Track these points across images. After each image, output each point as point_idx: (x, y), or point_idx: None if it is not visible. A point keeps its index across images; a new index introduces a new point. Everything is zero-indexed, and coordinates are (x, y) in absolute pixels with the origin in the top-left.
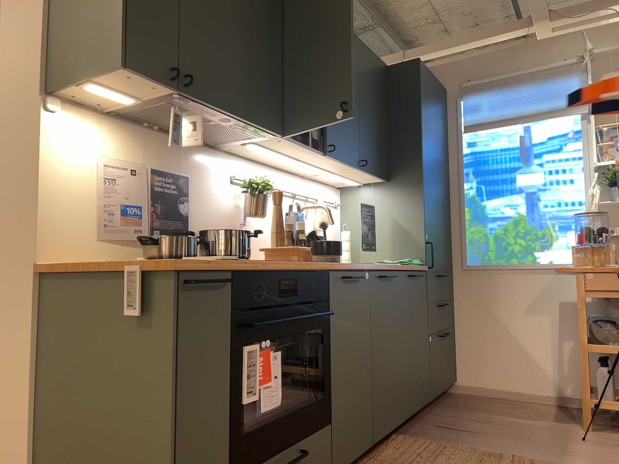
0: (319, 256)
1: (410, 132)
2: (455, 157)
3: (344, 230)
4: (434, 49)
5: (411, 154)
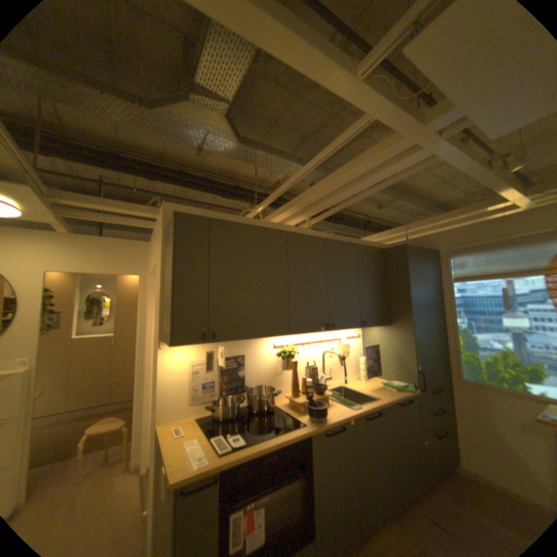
0: (310, 418)
1: (402, 294)
2: (449, 298)
3: (361, 356)
4: (428, 222)
5: (404, 309)
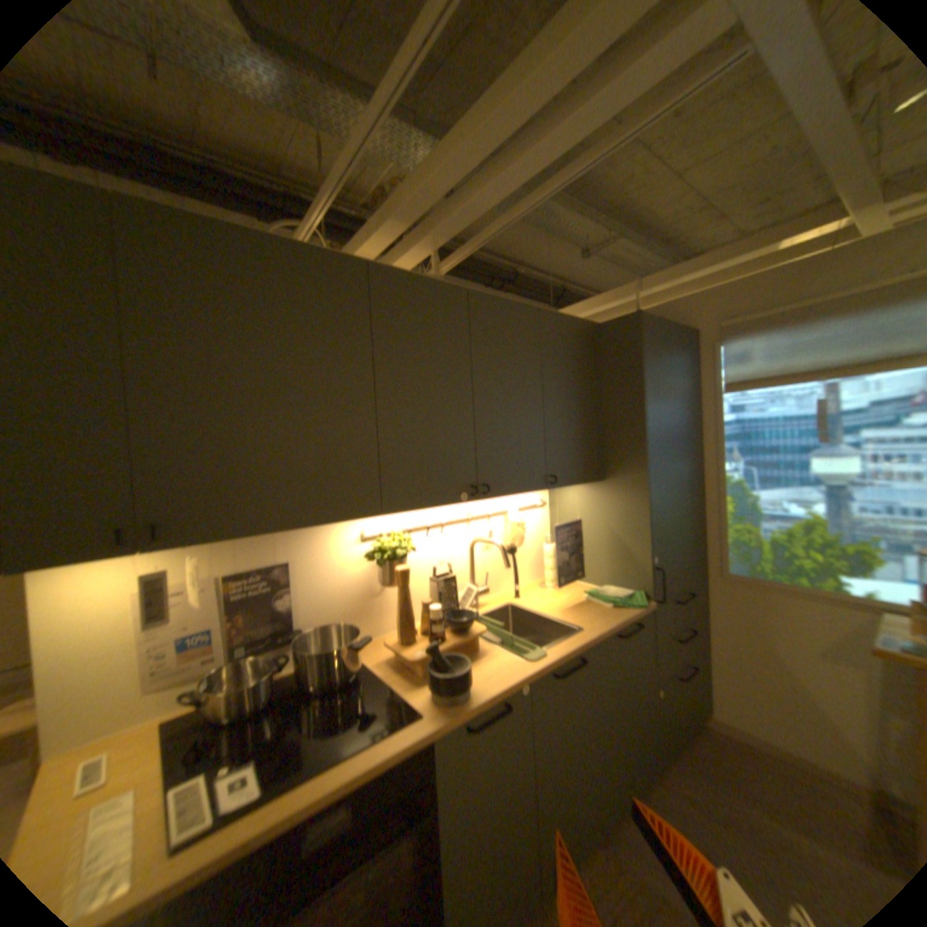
0: (431, 695)
1: (629, 416)
2: (713, 424)
3: (546, 541)
4: (681, 272)
5: (630, 448)
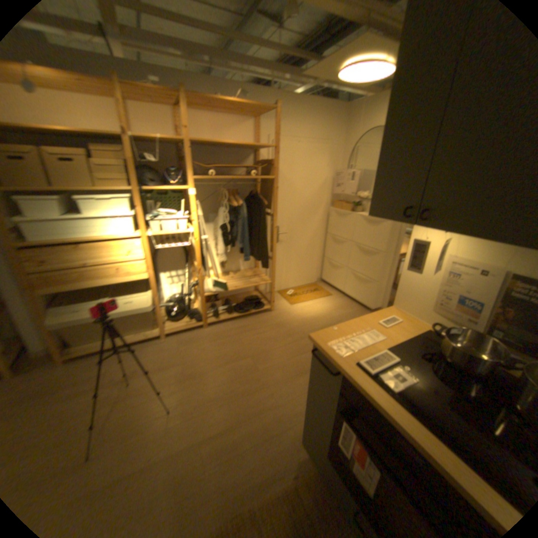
0: None
1: None
2: None
3: None
4: None
5: None
